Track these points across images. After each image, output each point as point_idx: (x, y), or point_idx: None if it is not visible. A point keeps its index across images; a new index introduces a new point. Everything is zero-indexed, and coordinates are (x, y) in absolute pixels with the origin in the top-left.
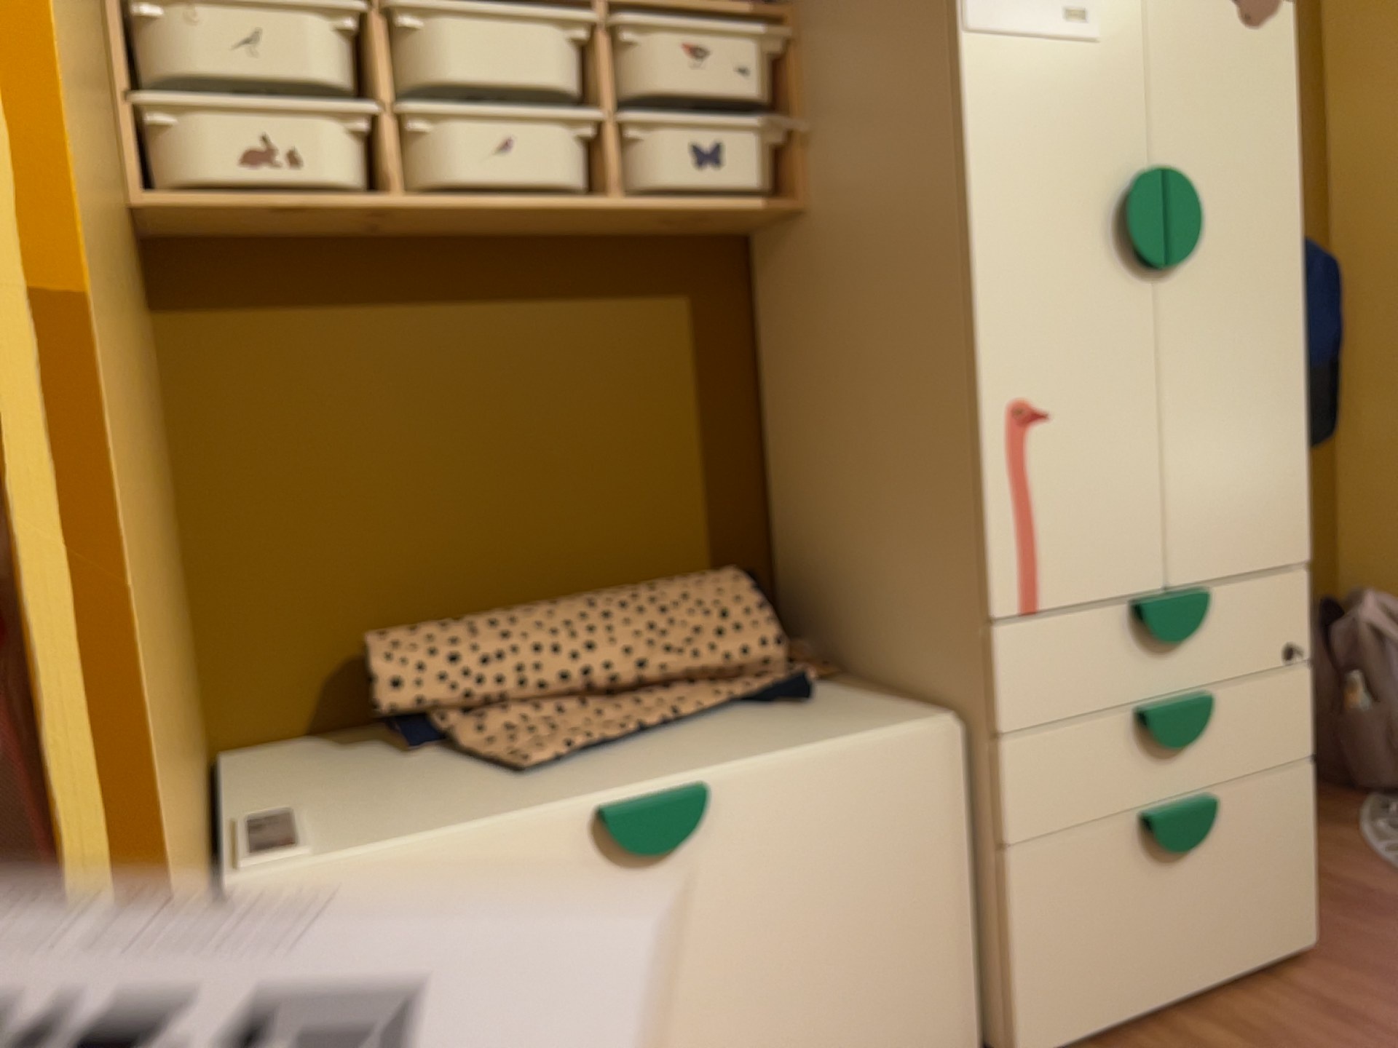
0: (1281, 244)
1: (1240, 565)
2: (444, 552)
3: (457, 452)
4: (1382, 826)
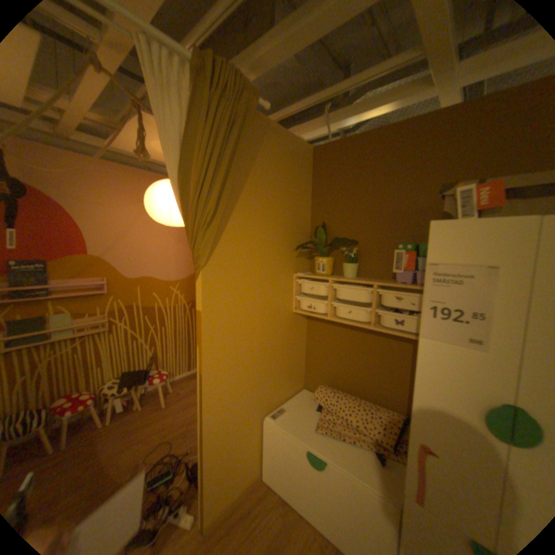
0: None
1: None
2: (343, 375)
3: (348, 358)
4: None
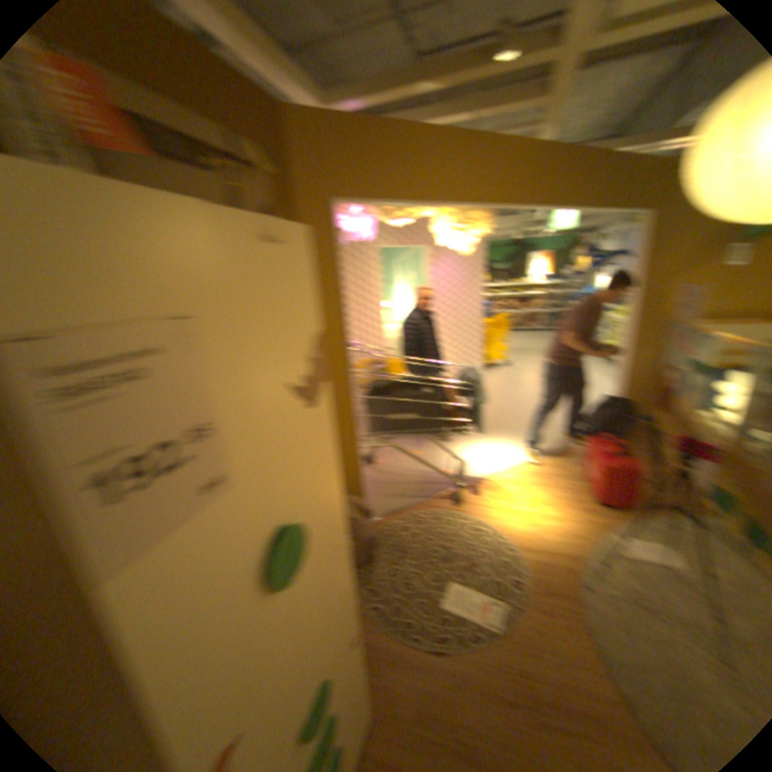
0: (336, 499)
1: (336, 647)
2: None
3: None
4: (365, 597)
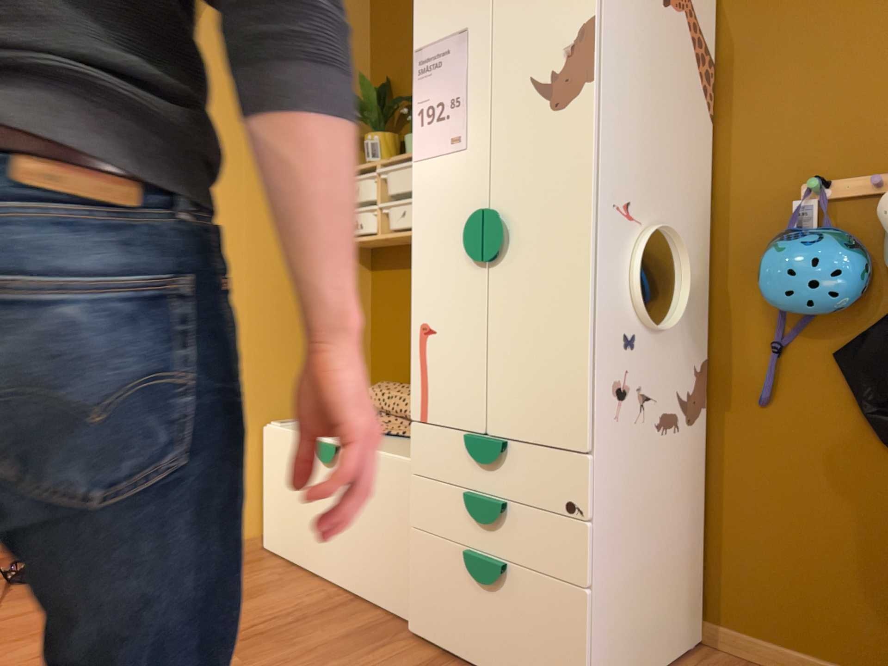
0: (572, 241)
1: (531, 436)
2: None
3: None
4: None
